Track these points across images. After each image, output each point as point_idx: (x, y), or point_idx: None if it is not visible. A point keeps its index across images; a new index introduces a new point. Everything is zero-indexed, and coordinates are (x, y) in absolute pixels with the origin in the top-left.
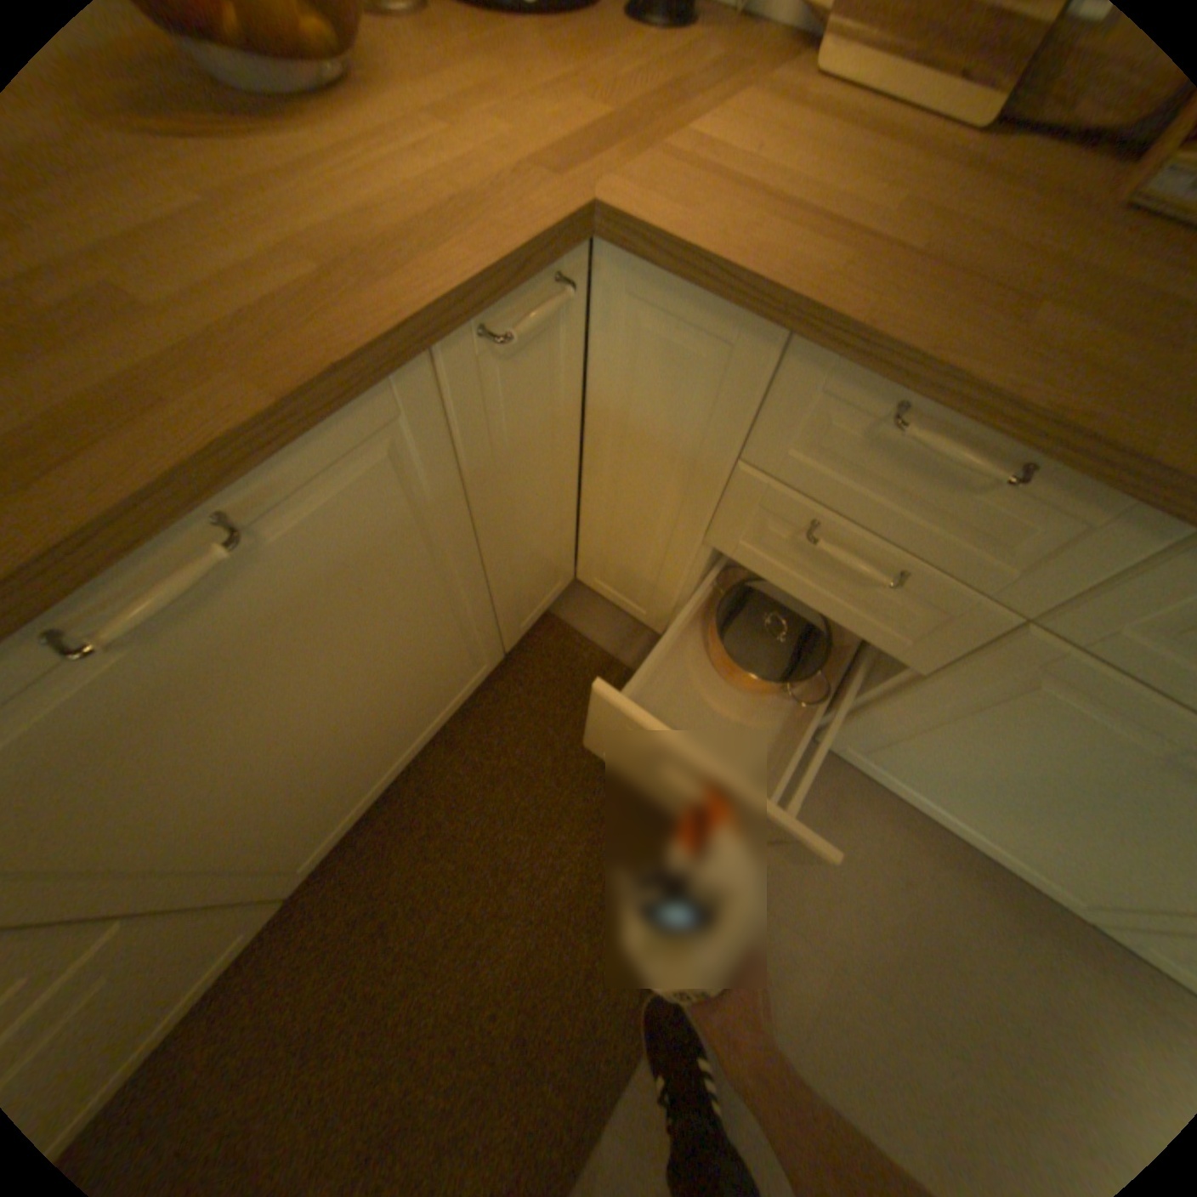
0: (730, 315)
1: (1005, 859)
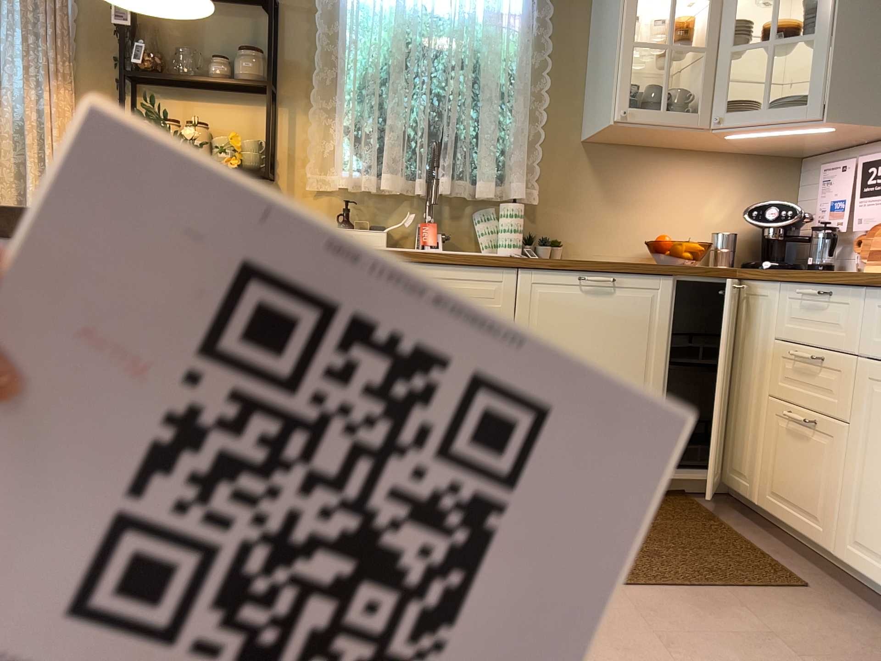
0: (767, 287)
1: None
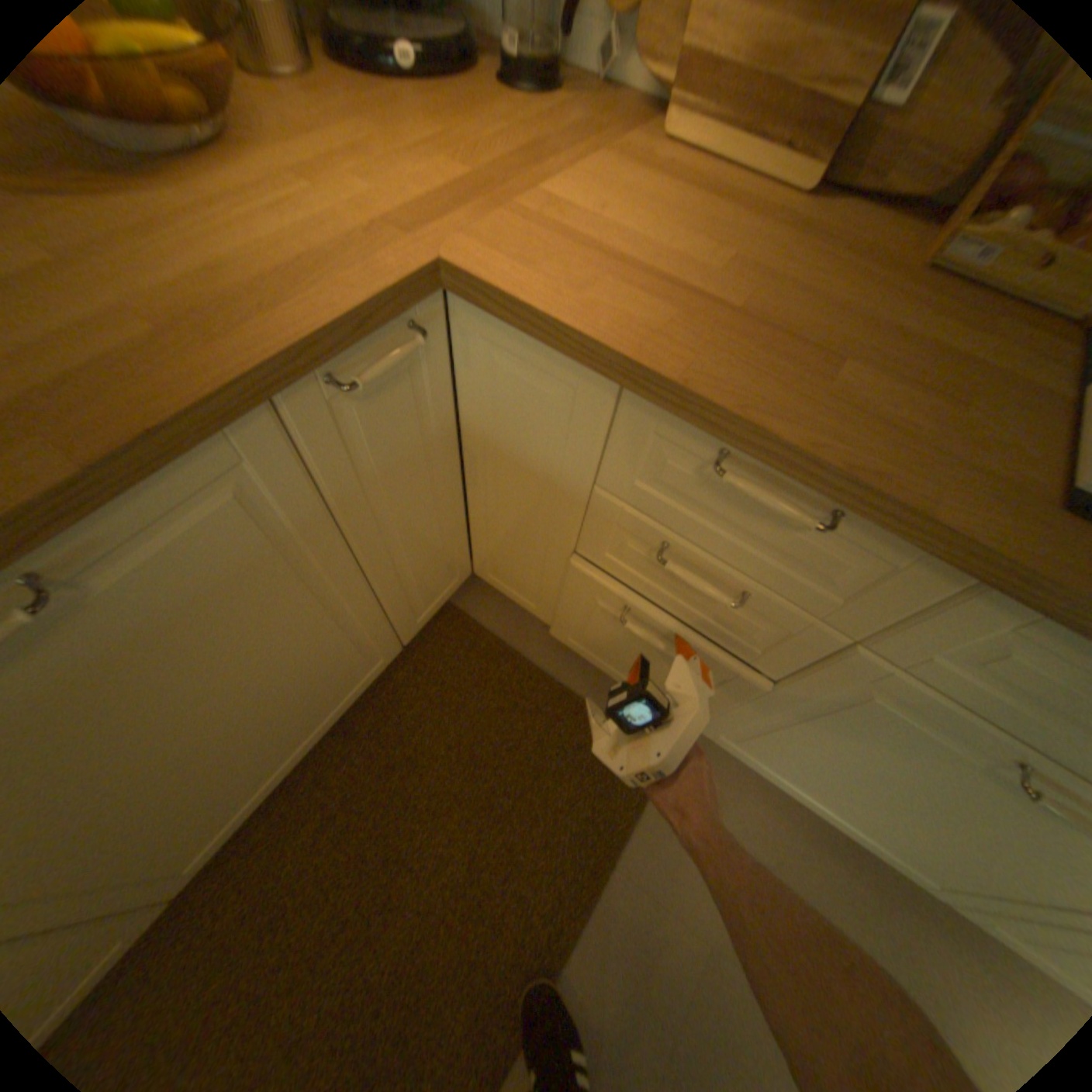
0: (569, 361)
1: (865, 842)
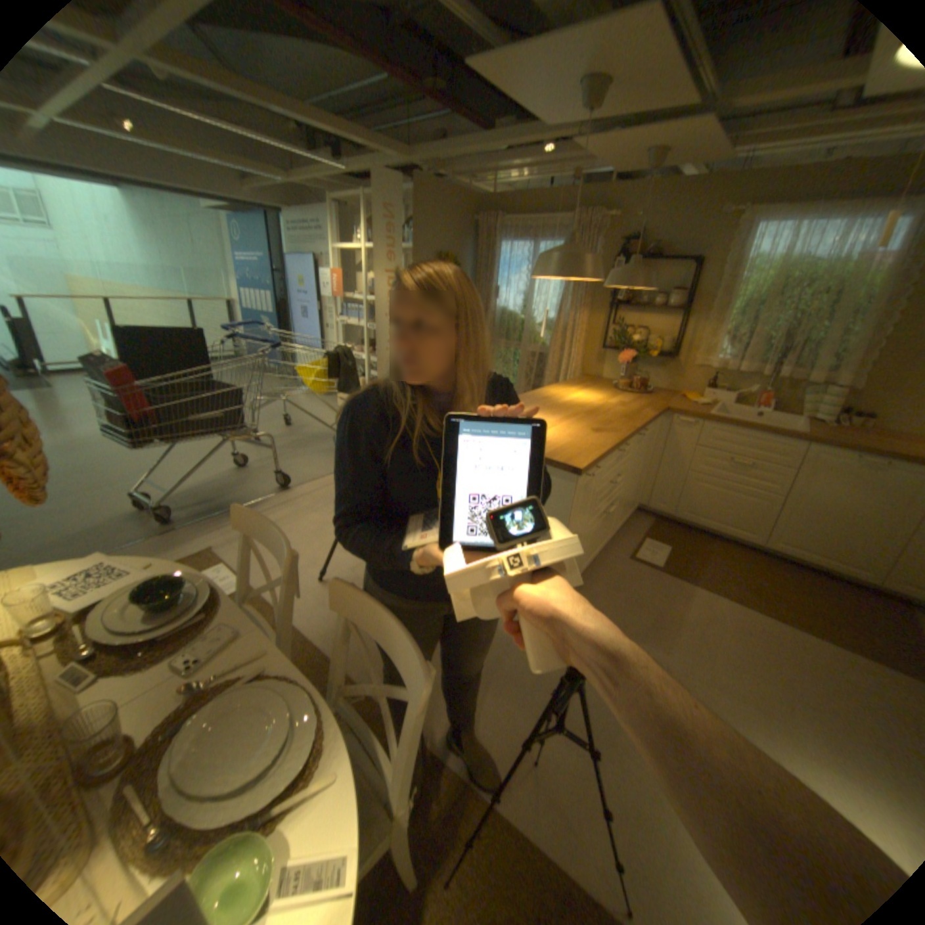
0: None
1: None
